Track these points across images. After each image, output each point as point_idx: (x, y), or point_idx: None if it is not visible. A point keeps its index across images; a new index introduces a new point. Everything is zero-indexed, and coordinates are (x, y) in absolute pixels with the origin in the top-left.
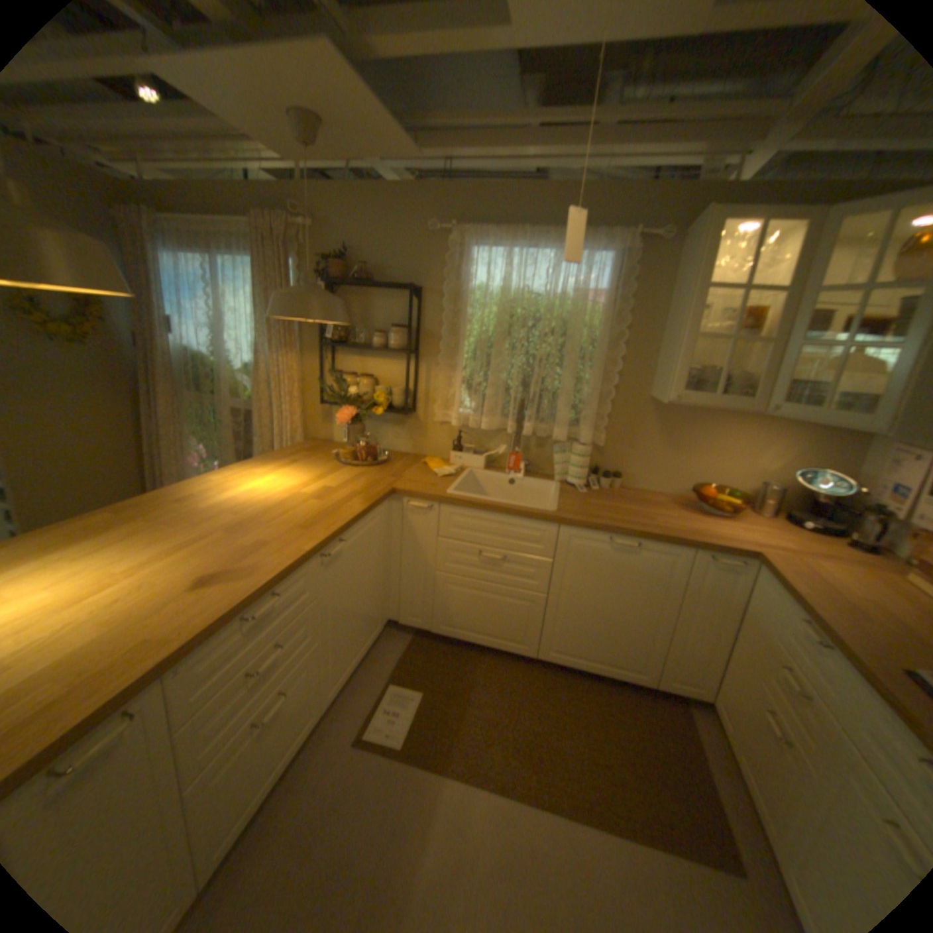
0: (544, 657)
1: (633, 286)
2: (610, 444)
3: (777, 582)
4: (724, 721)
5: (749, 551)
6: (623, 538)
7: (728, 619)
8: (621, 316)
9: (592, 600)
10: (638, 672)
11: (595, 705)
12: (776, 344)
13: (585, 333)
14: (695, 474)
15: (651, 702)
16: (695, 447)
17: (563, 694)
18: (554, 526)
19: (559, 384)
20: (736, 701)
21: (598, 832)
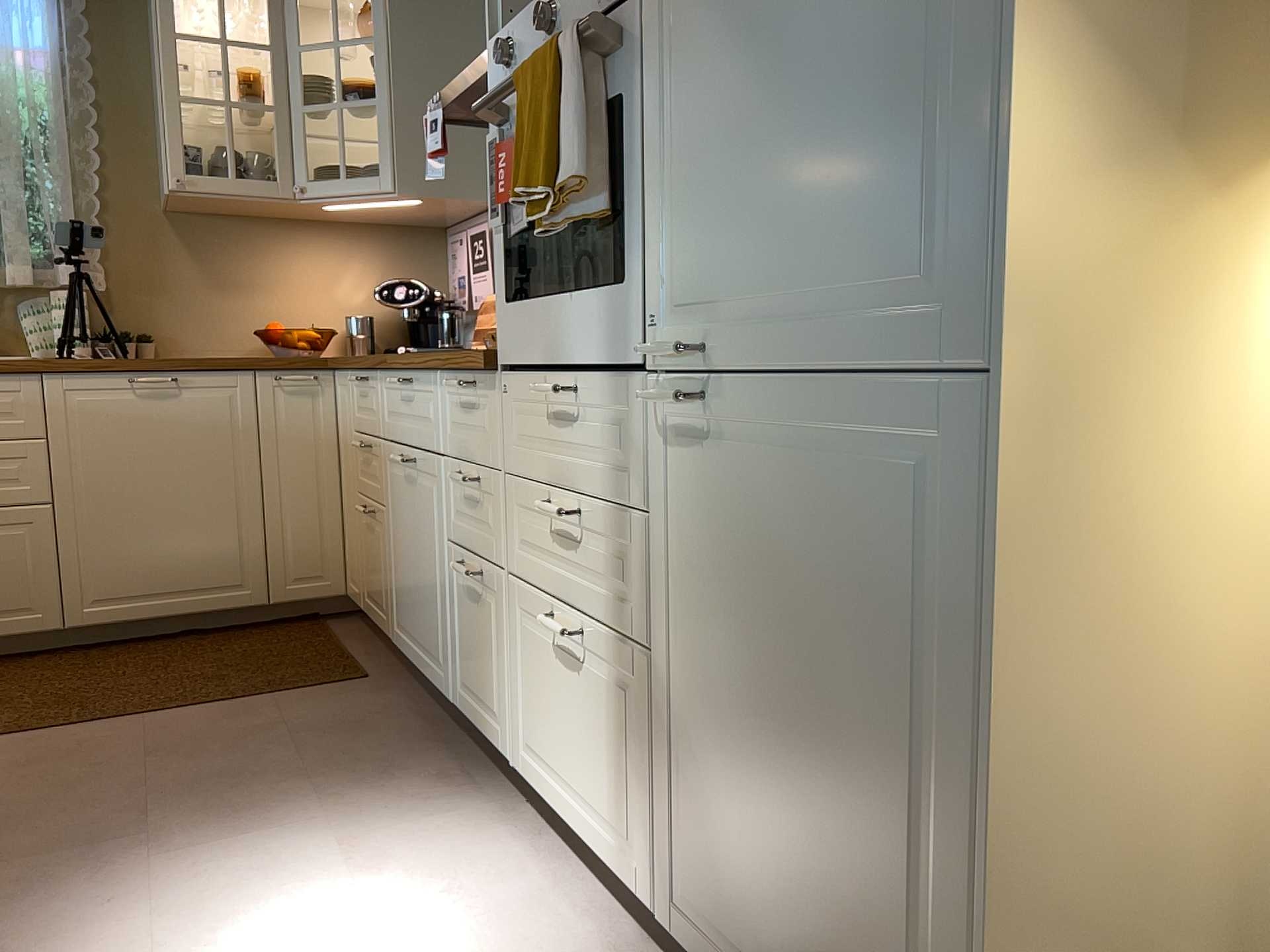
0: (74, 619)
1: (86, 47)
2: (120, 293)
3: (341, 375)
4: (352, 593)
5: (313, 358)
6: (147, 376)
7: (321, 461)
8: (78, 90)
9: (129, 489)
10: (232, 586)
11: (177, 651)
12: (278, 114)
13: (25, 115)
14: (261, 321)
15: (266, 628)
16: (249, 282)
17: (121, 658)
18: (32, 381)
19: (0, 198)
20: (352, 552)
21: (179, 710)
